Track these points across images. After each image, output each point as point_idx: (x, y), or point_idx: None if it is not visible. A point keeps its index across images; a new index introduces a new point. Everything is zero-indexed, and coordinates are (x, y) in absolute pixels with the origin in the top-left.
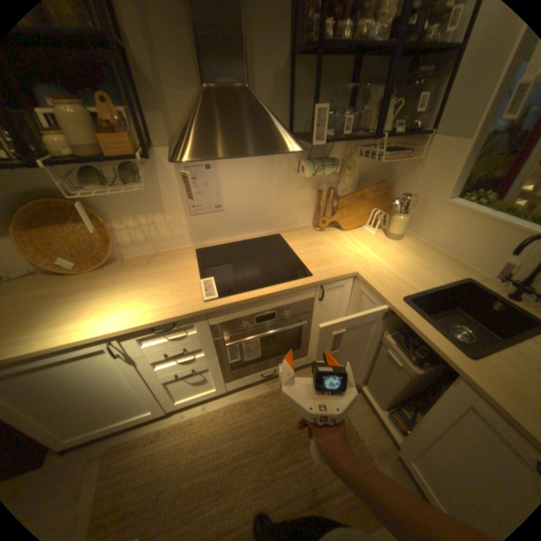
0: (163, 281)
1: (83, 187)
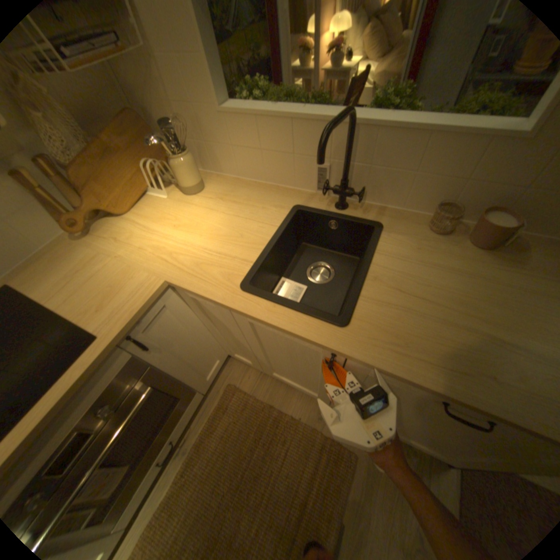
0: None
1: None
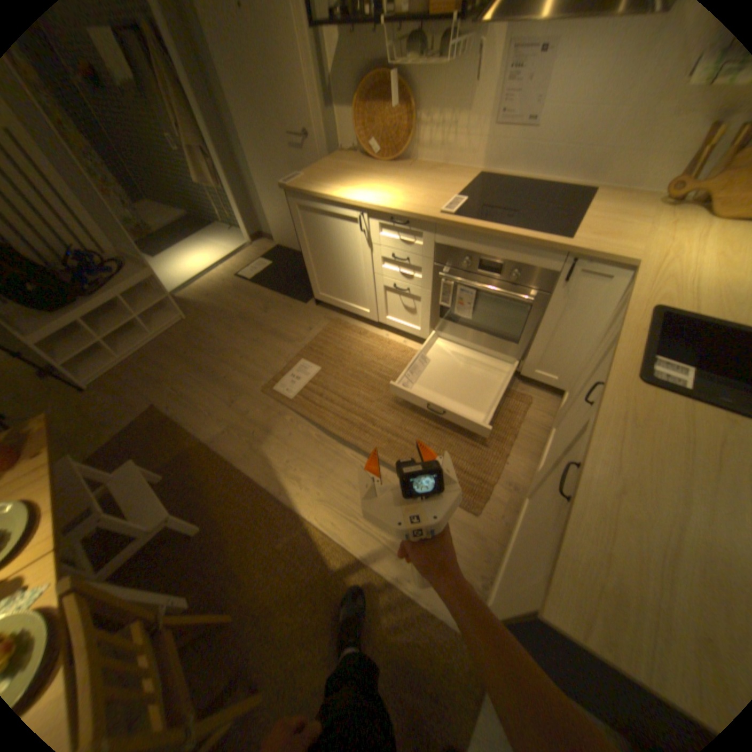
0: (426, 188)
1: (405, 57)
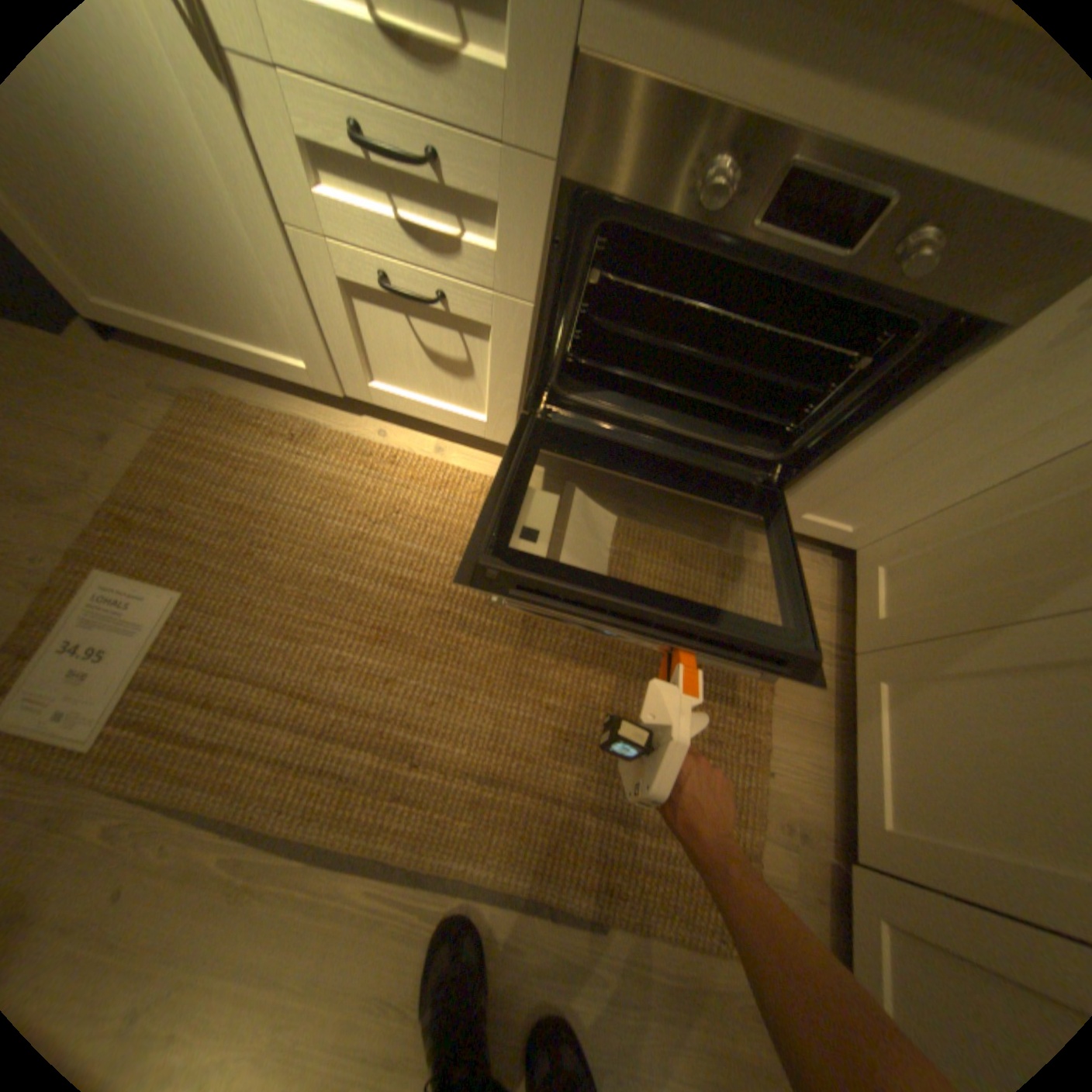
0: None
1: None
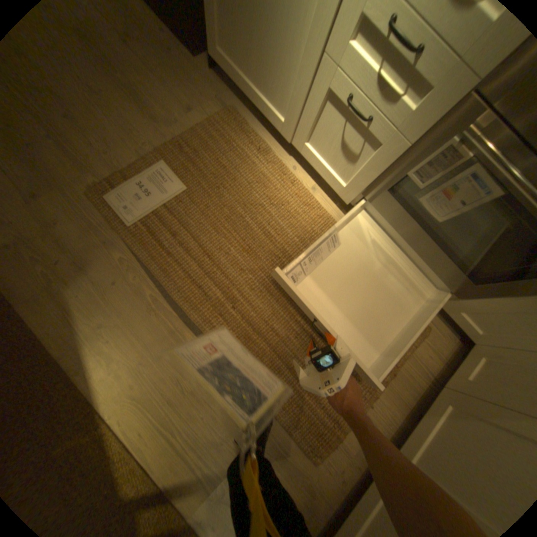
0: None
1: None
